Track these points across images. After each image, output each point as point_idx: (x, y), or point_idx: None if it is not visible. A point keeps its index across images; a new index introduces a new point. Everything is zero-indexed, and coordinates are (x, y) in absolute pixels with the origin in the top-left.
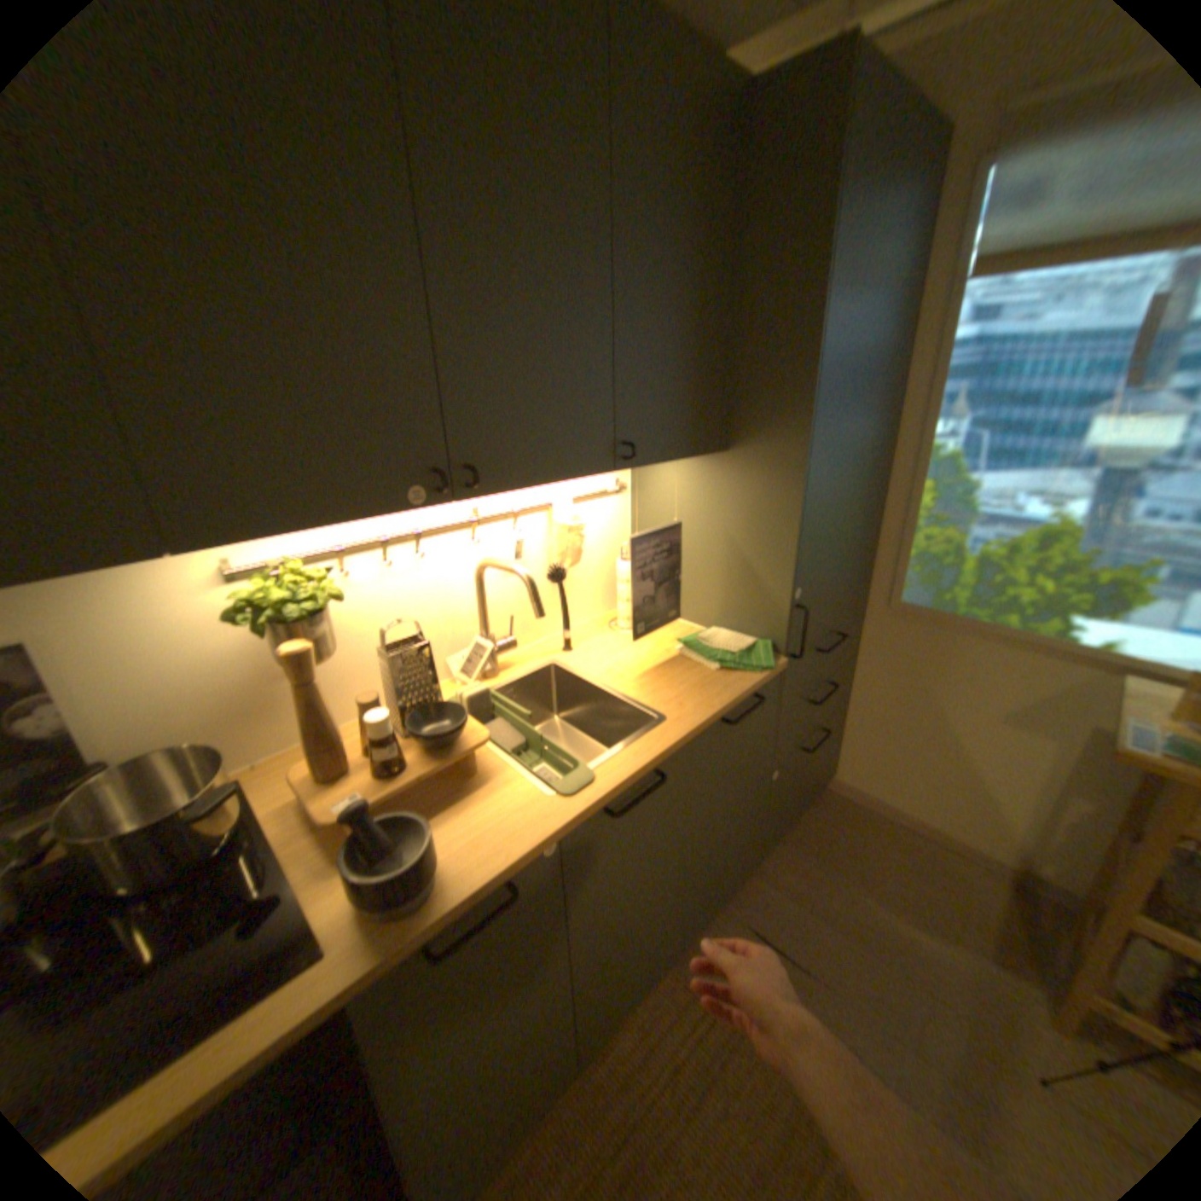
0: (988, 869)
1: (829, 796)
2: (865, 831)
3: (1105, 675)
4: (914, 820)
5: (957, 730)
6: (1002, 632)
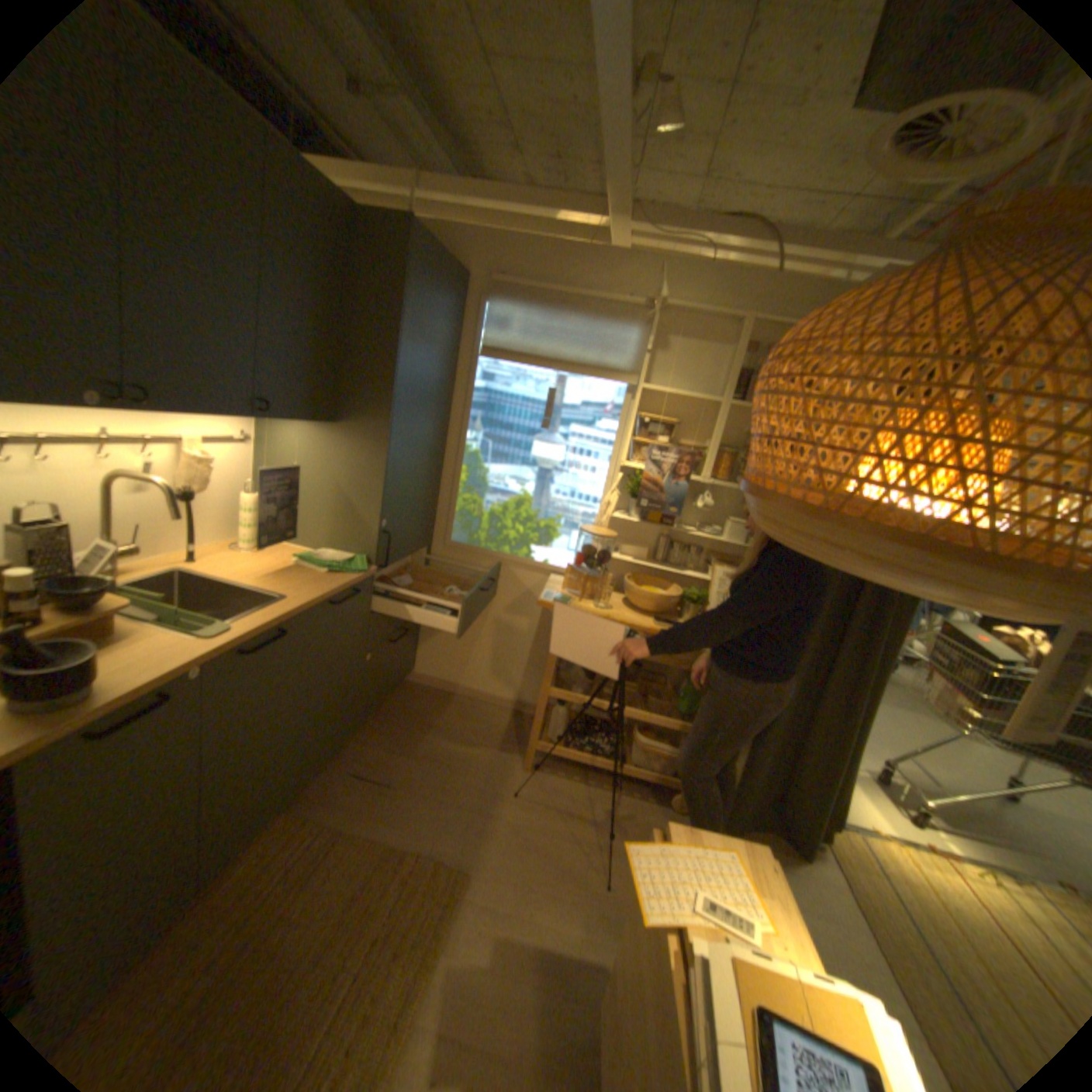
0: (501, 707)
1: (409, 685)
2: (432, 701)
3: (544, 577)
4: (462, 688)
5: (483, 621)
6: (502, 557)
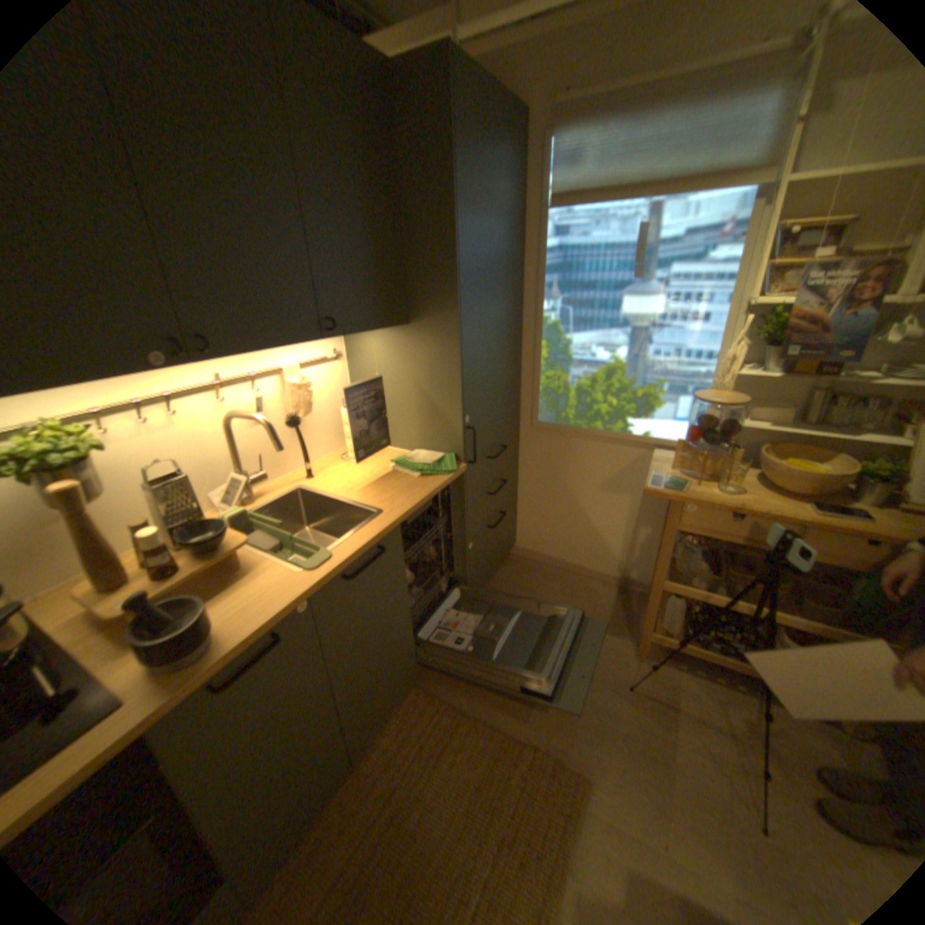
0: (604, 582)
1: (512, 558)
2: (535, 575)
3: (646, 451)
4: (562, 562)
5: (578, 499)
6: (593, 433)
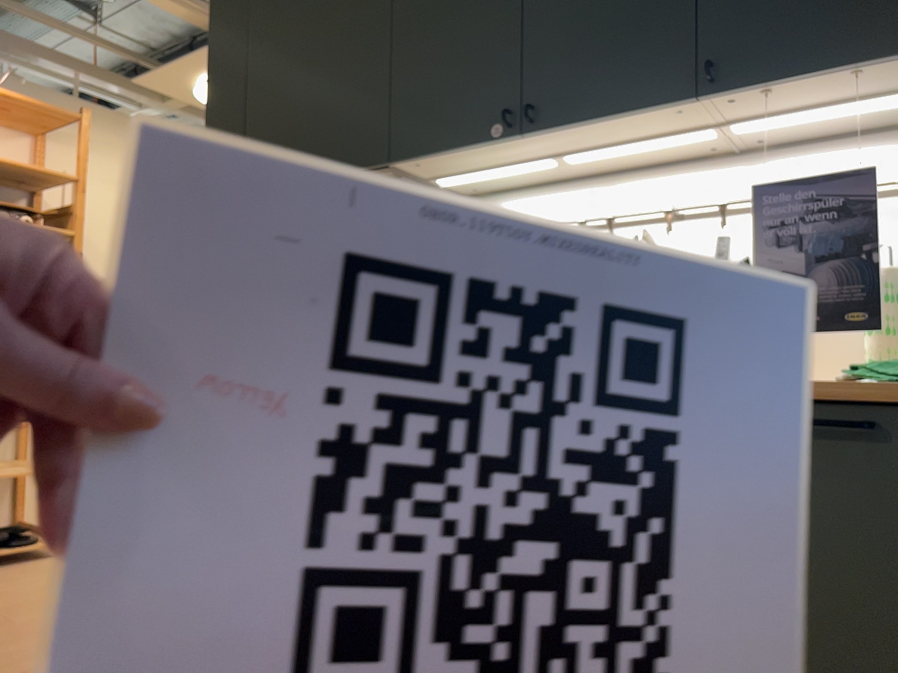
0: None
1: None
2: None
3: None
4: None
5: None
6: None
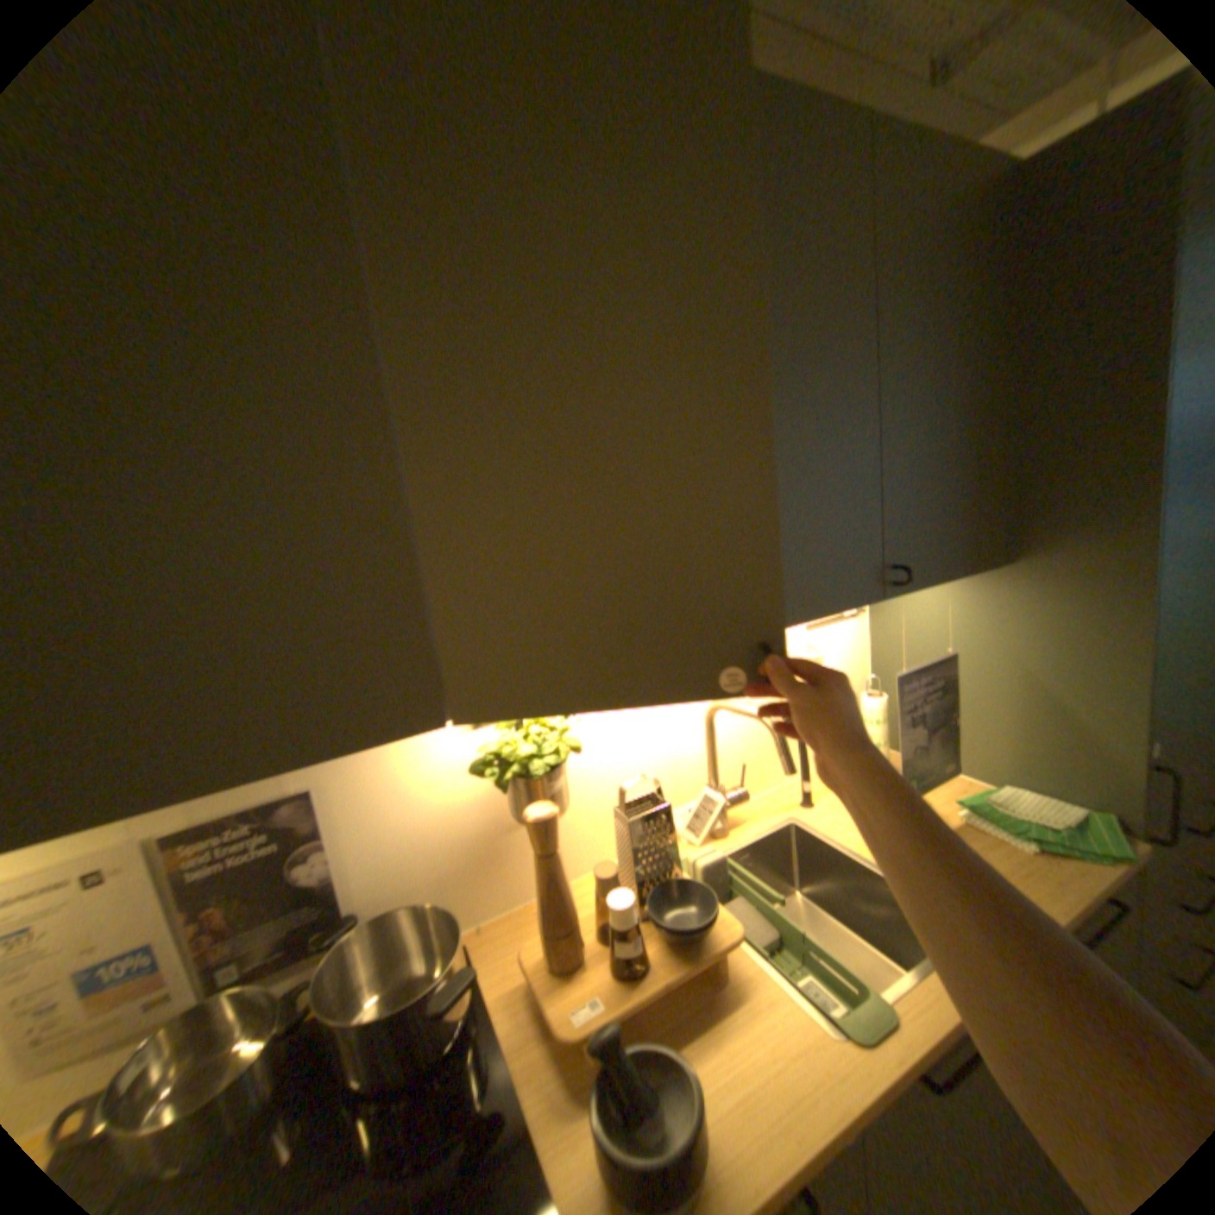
0: None
1: None
2: None
3: None
4: None
5: None
6: None
